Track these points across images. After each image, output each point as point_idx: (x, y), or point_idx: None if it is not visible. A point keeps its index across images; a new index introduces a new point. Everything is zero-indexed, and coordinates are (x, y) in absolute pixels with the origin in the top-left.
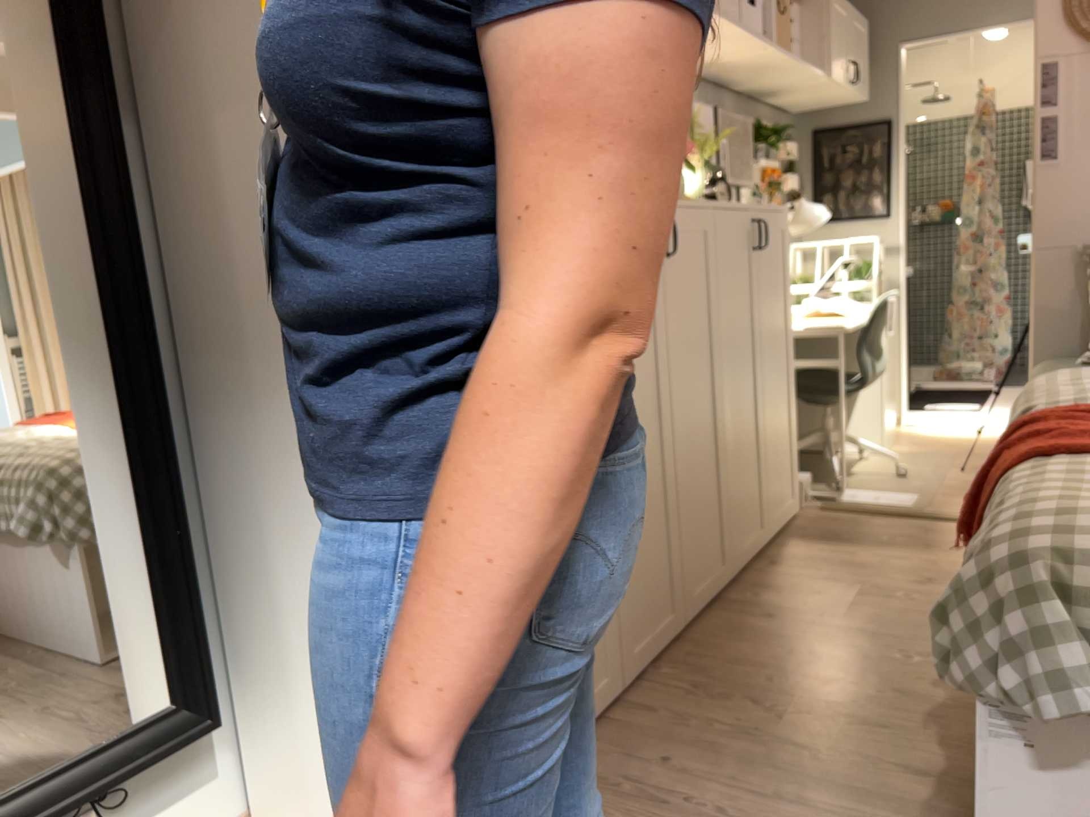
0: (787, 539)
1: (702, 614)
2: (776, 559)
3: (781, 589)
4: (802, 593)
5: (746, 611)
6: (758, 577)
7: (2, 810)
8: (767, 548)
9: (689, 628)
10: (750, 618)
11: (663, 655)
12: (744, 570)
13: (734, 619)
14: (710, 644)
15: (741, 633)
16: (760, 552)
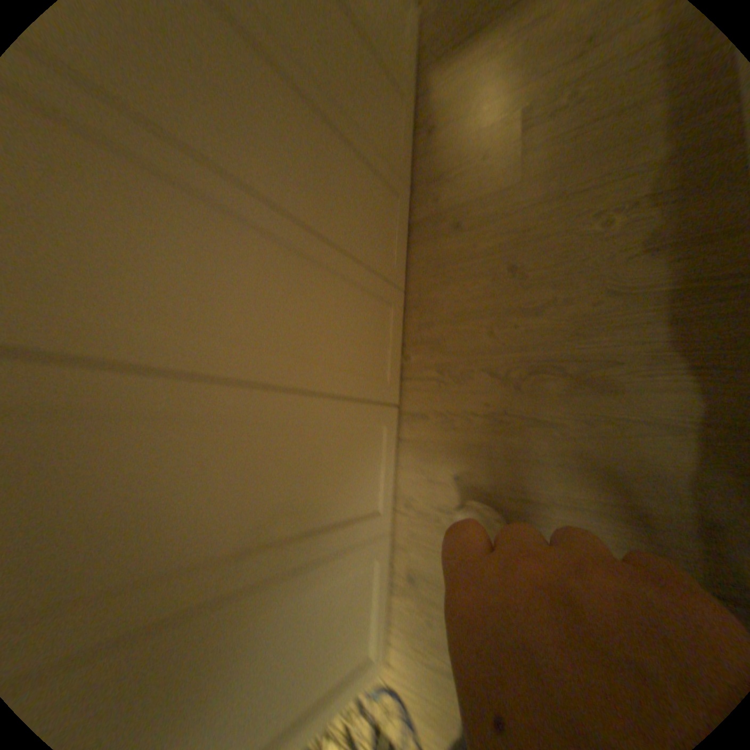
0: (429, 71)
1: (409, 254)
2: (431, 119)
3: (453, 166)
4: (472, 161)
5: (438, 225)
6: (428, 163)
7: None
8: (419, 105)
9: (408, 283)
10: (445, 234)
11: (405, 332)
12: (414, 157)
13: (433, 245)
14: (430, 295)
15: (447, 264)
16: (416, 115)
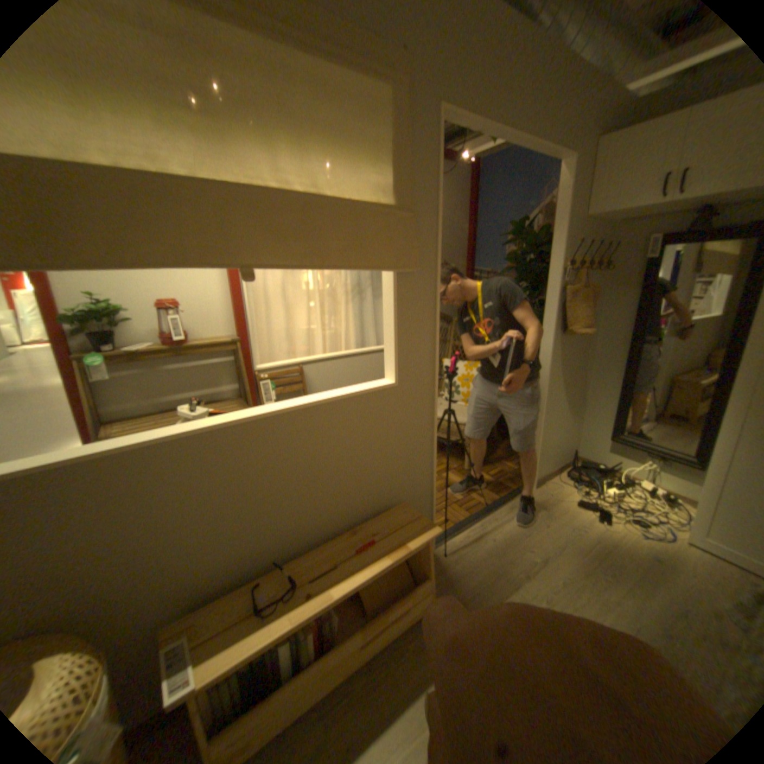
0: None
1: None
2: None
3: None
4: None
5: None
6: None
7: (644, 443)
8: None
9: None
10: None
11: None
12: None
13: None
14: None
15: None
16: None
